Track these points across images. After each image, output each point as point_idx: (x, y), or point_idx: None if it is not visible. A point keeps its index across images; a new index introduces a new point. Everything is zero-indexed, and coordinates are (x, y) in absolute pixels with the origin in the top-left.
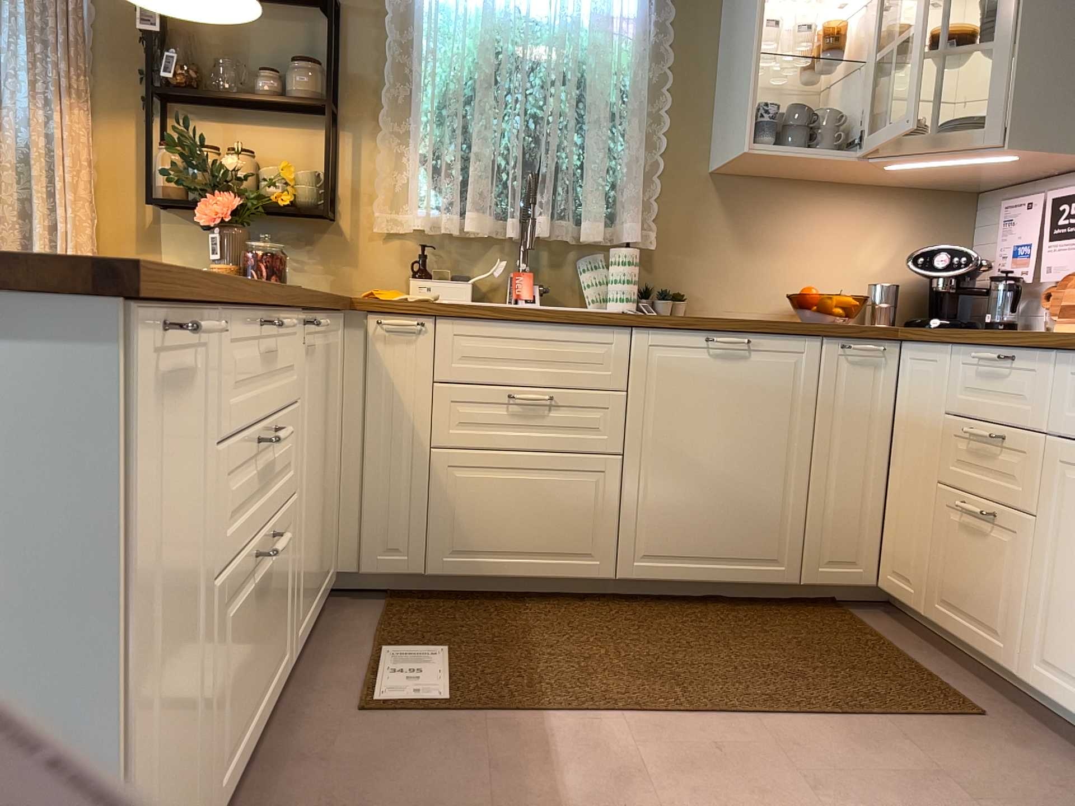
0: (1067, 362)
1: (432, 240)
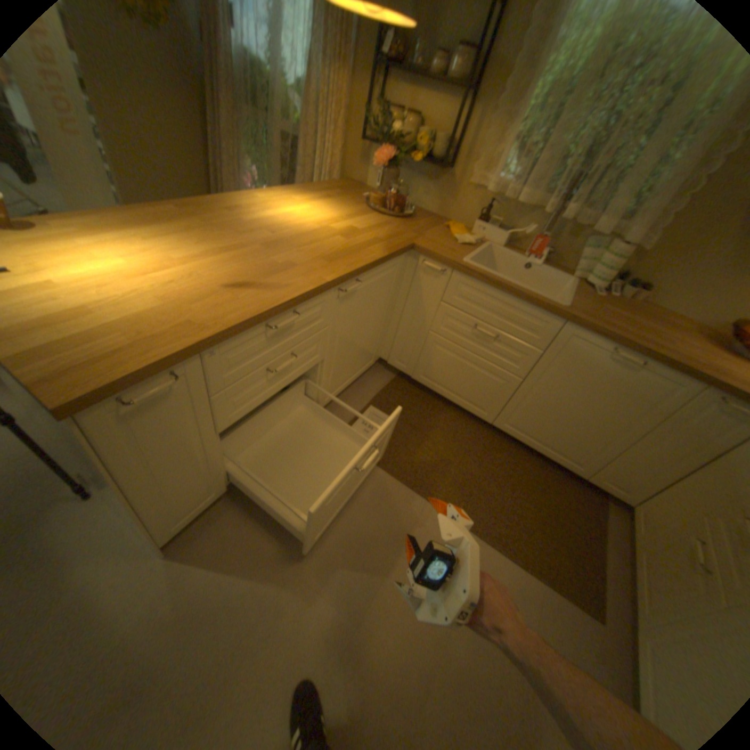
0: None
1: (502, 195)
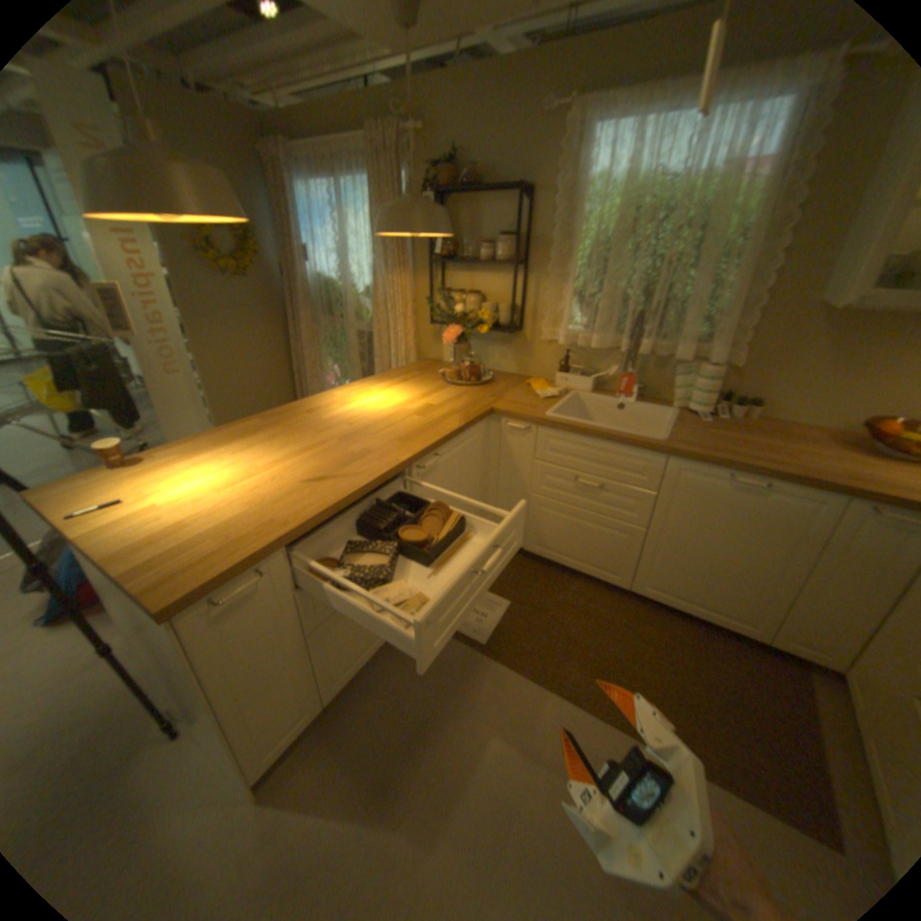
0: None
1: (575, 345)
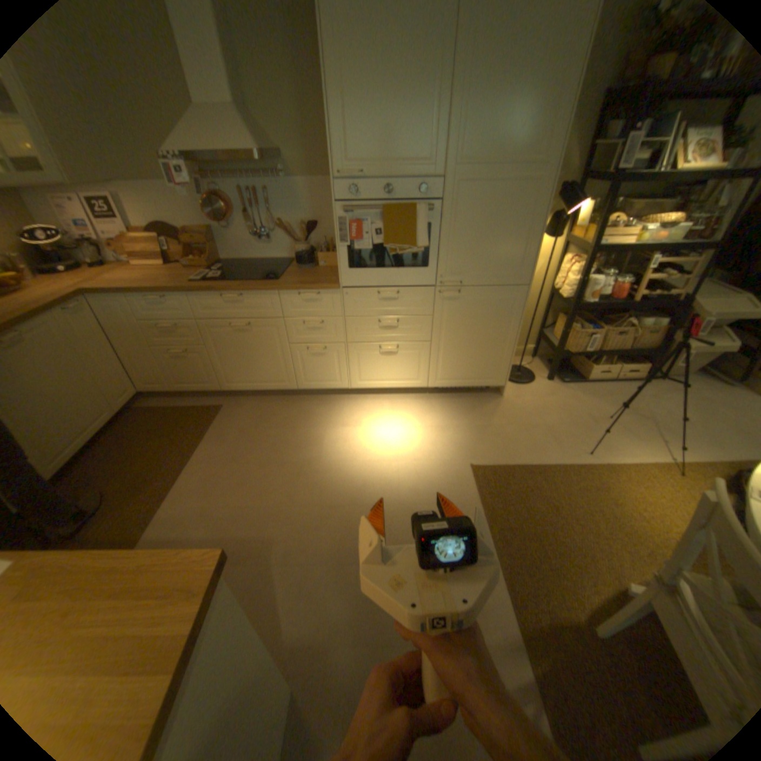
0: (191, 296)
1: None
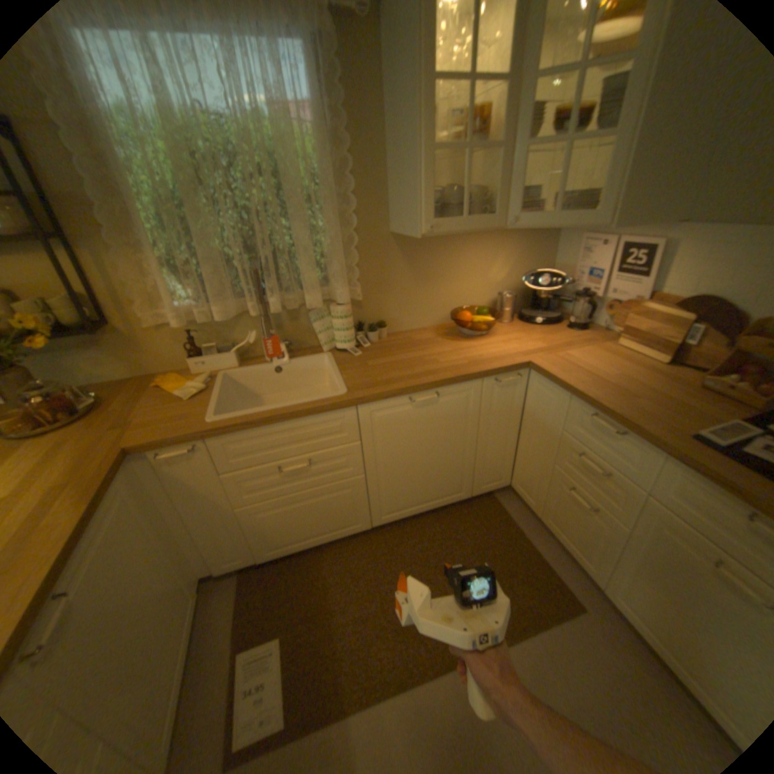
0: (678, 464)
1: (194, 321)
